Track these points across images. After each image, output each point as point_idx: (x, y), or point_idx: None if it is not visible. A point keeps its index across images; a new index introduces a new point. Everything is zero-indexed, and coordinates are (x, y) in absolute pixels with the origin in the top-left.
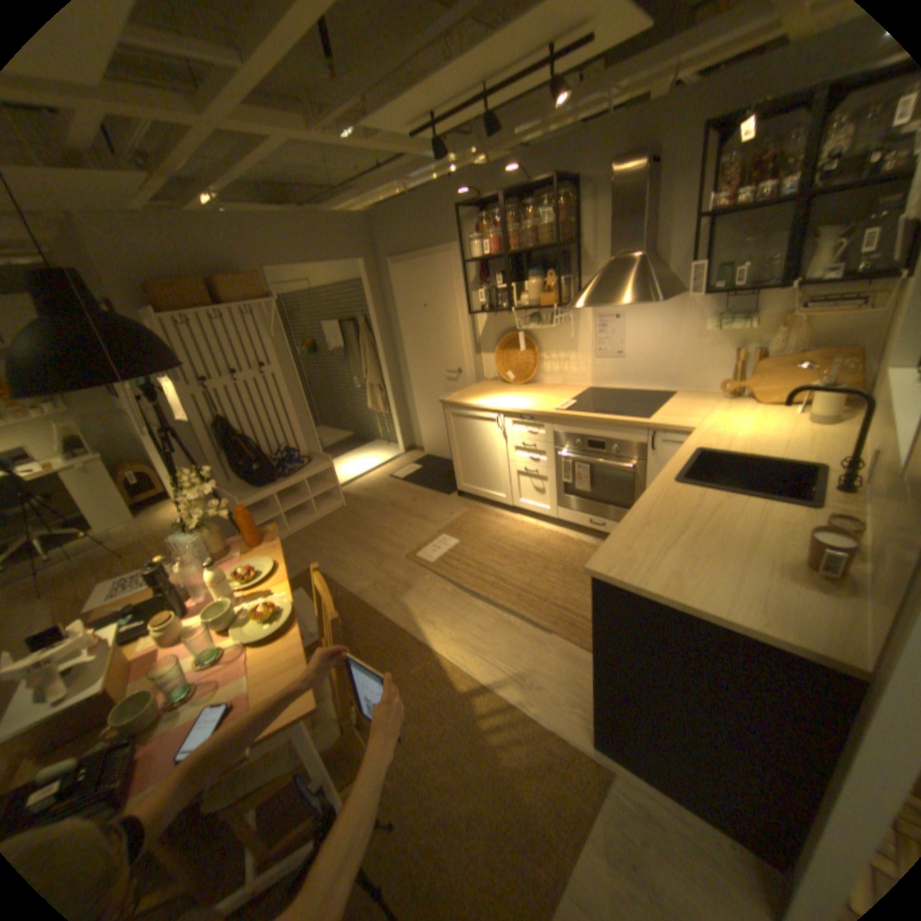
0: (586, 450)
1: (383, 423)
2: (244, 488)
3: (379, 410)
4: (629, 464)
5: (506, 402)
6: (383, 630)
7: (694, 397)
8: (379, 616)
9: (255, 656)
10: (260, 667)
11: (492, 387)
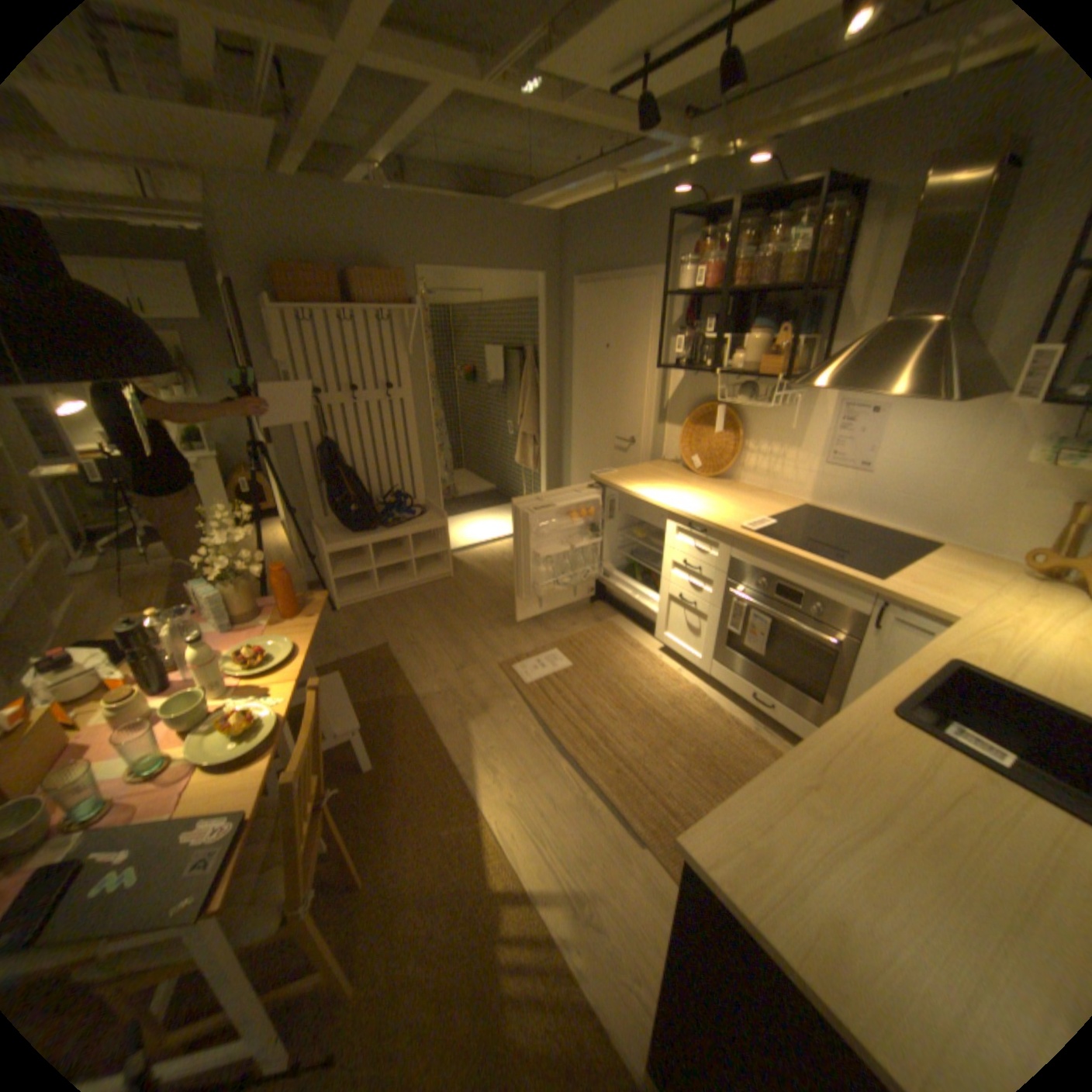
0: (773, 597)
1: (531, 484)
2: (340, 529)
3: (530, 466)
4: (834, 638)
5: (678, 498)
6: (433, 759)
7: (974, 560)
8: (436, 739)
9: (198, 788)
10: (194, 807)
11: (668, 473)
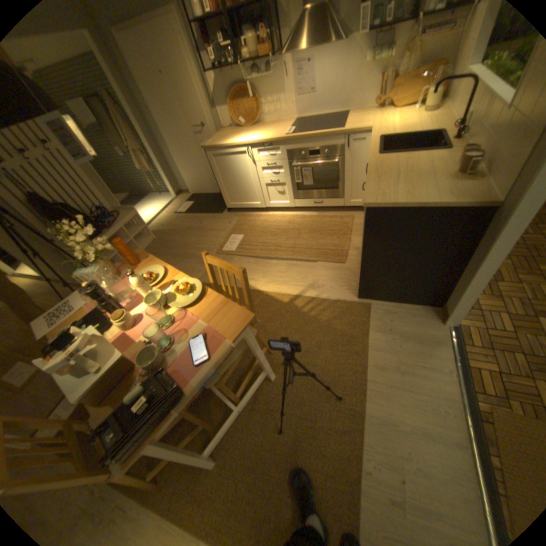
0: (308, 158)
1: (151, 179)
2: None
3: (145, 169)
4: (334, 160)
5: (249, 137)
6: None
7: (360, 112)
8: None
9: (197, 309)
10: (204, 312)
11: (232, 131)
